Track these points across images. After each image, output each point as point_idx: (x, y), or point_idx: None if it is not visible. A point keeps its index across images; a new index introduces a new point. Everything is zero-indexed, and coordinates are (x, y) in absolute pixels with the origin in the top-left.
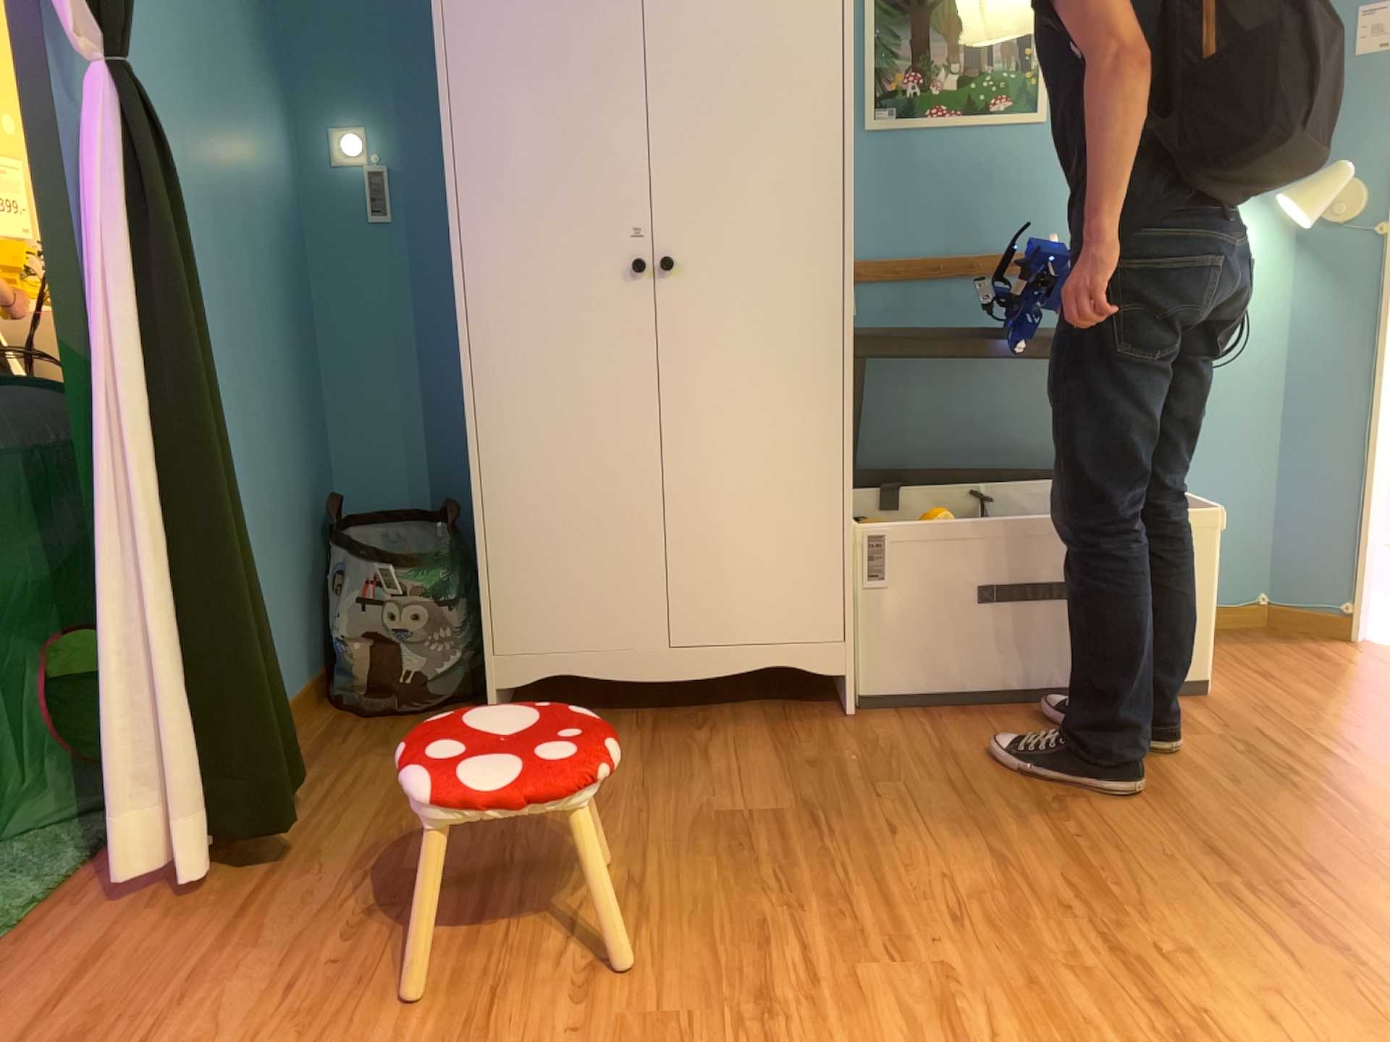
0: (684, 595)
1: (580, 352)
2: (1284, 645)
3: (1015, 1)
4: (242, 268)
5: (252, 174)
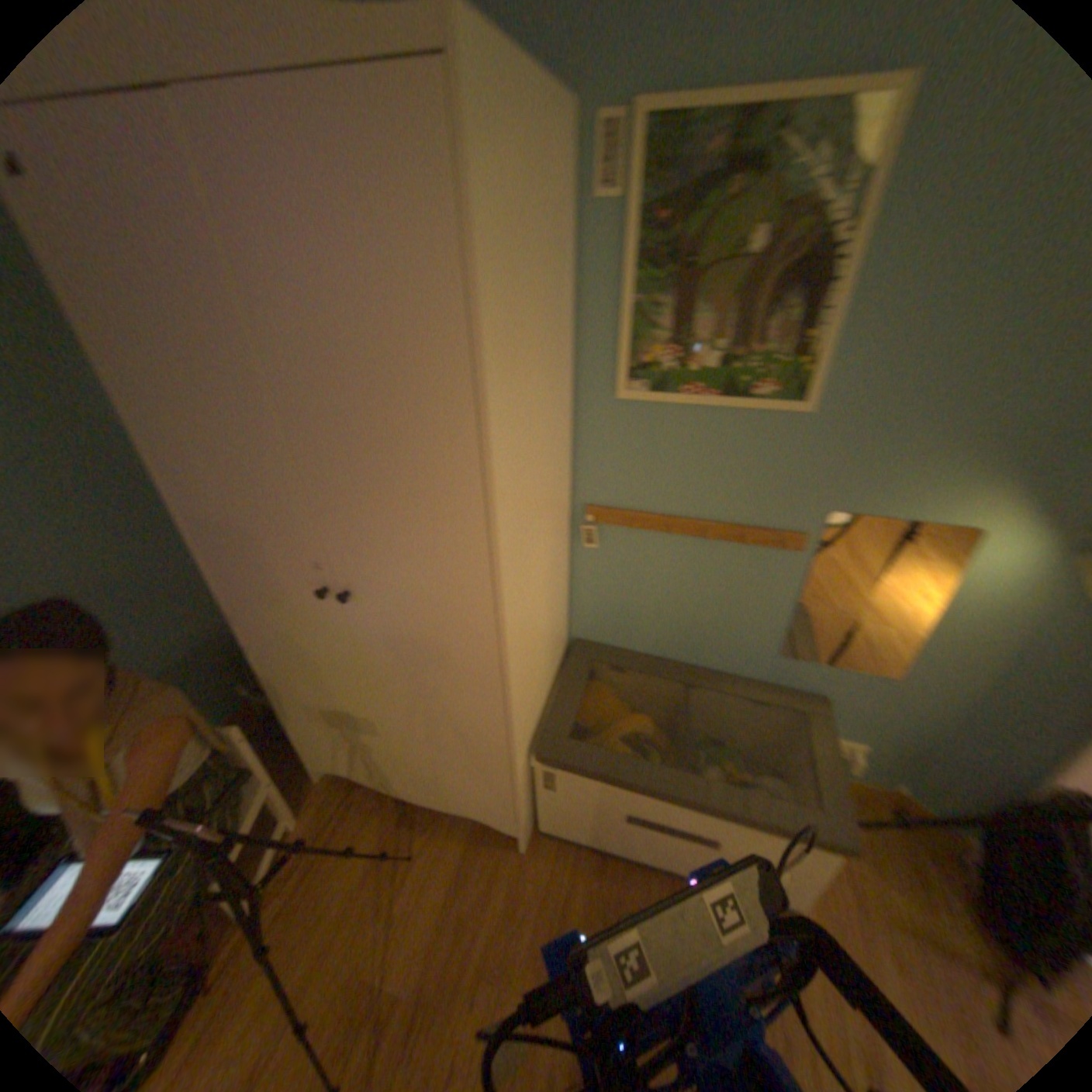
0: (419, 760)
1: (306, 634)
2: (904, 847)
3: (813, 271)
4: (100, 506)
5: (100, 424)
